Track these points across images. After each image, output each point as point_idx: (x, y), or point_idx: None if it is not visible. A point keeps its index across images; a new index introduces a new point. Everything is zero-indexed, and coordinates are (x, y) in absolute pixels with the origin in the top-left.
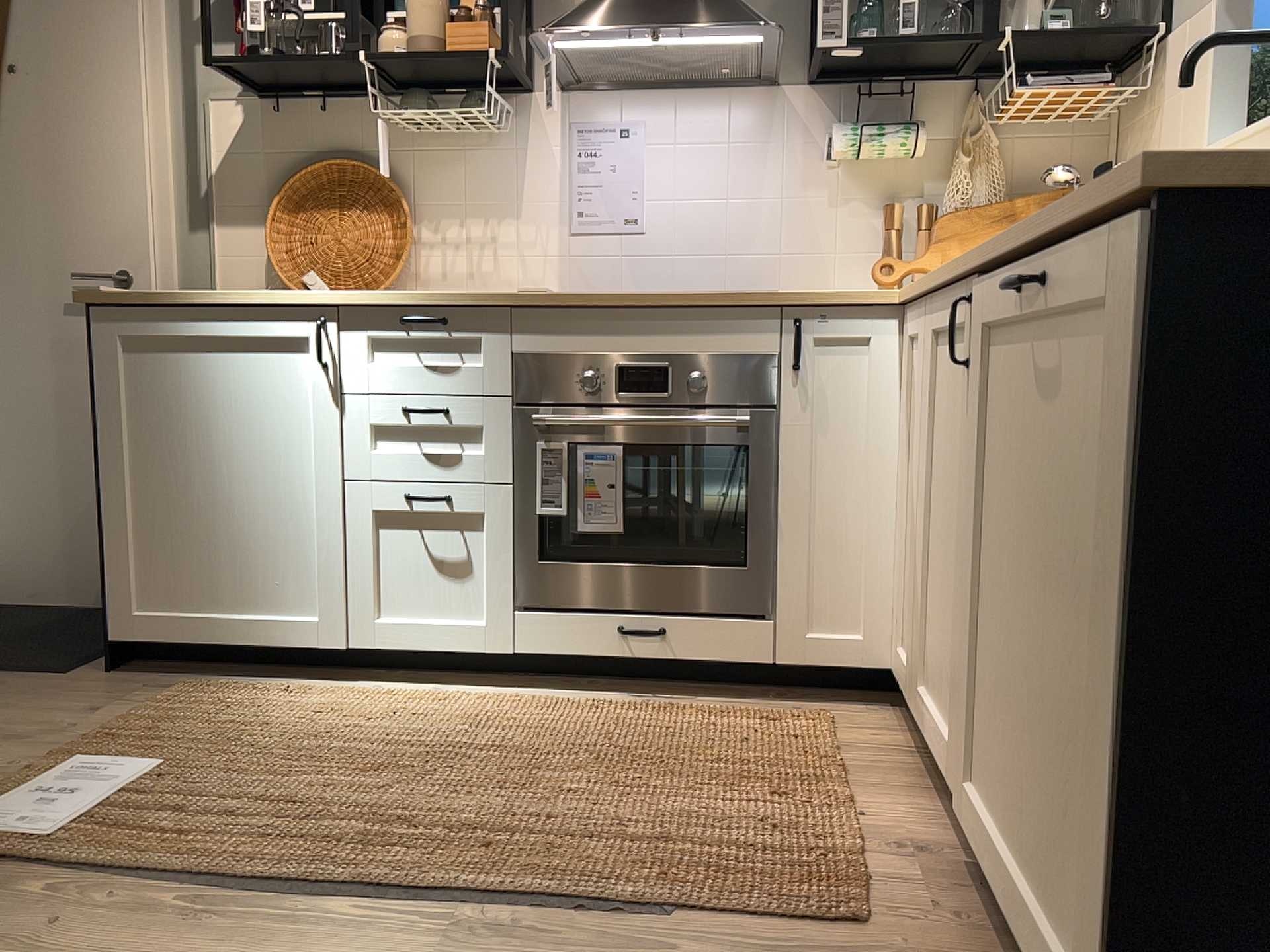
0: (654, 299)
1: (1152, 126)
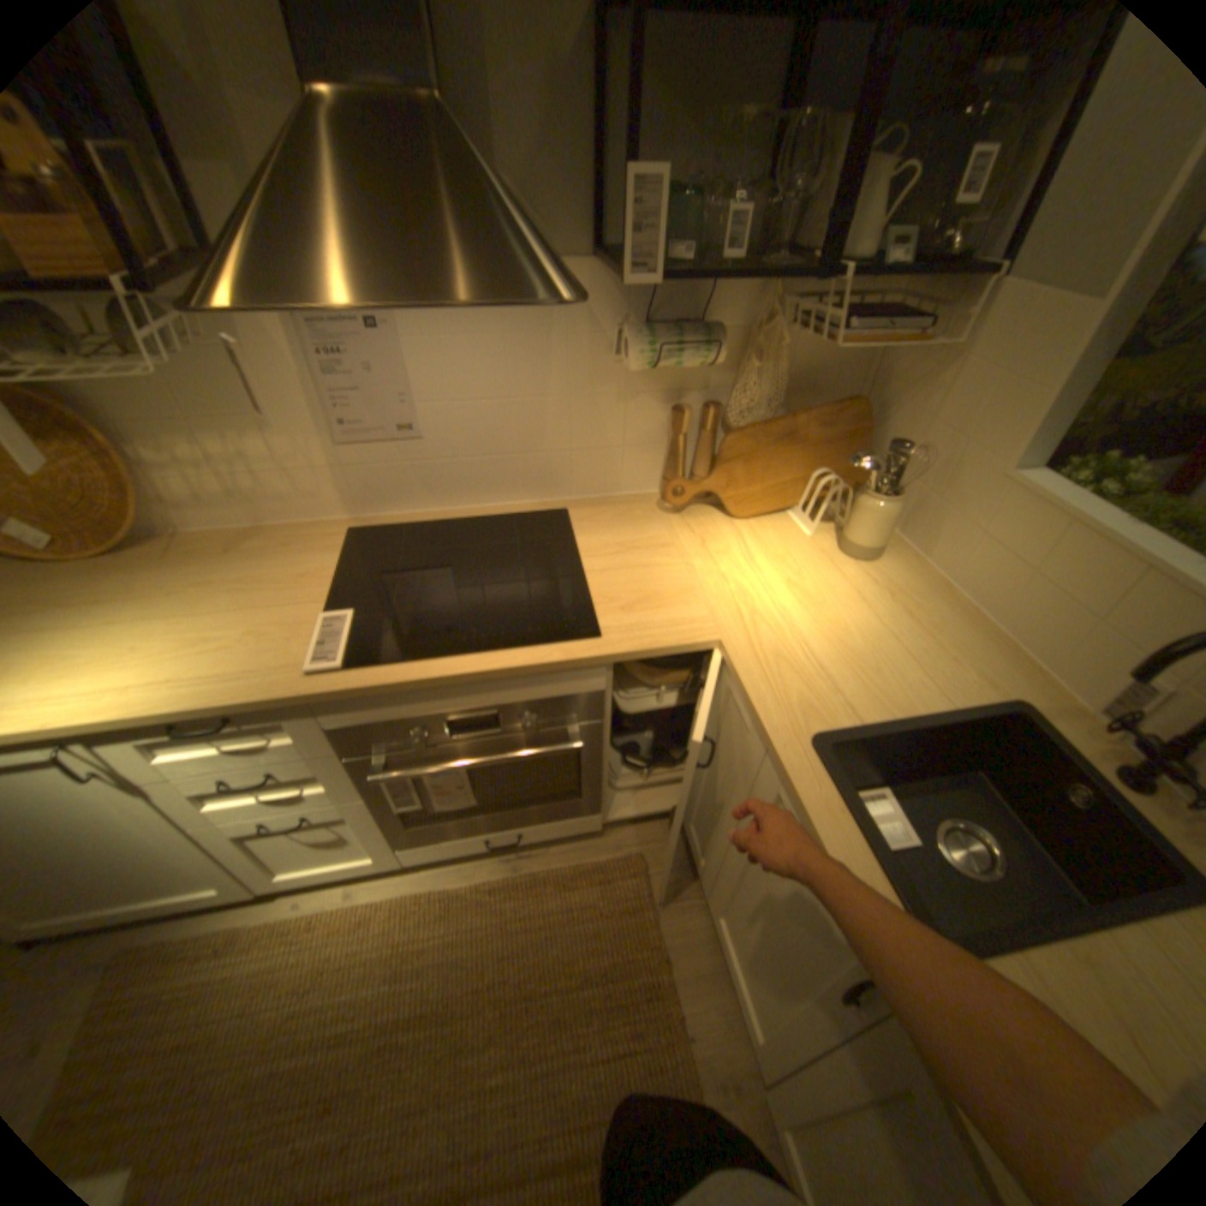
0: (471, 677)
1: (950, 368)
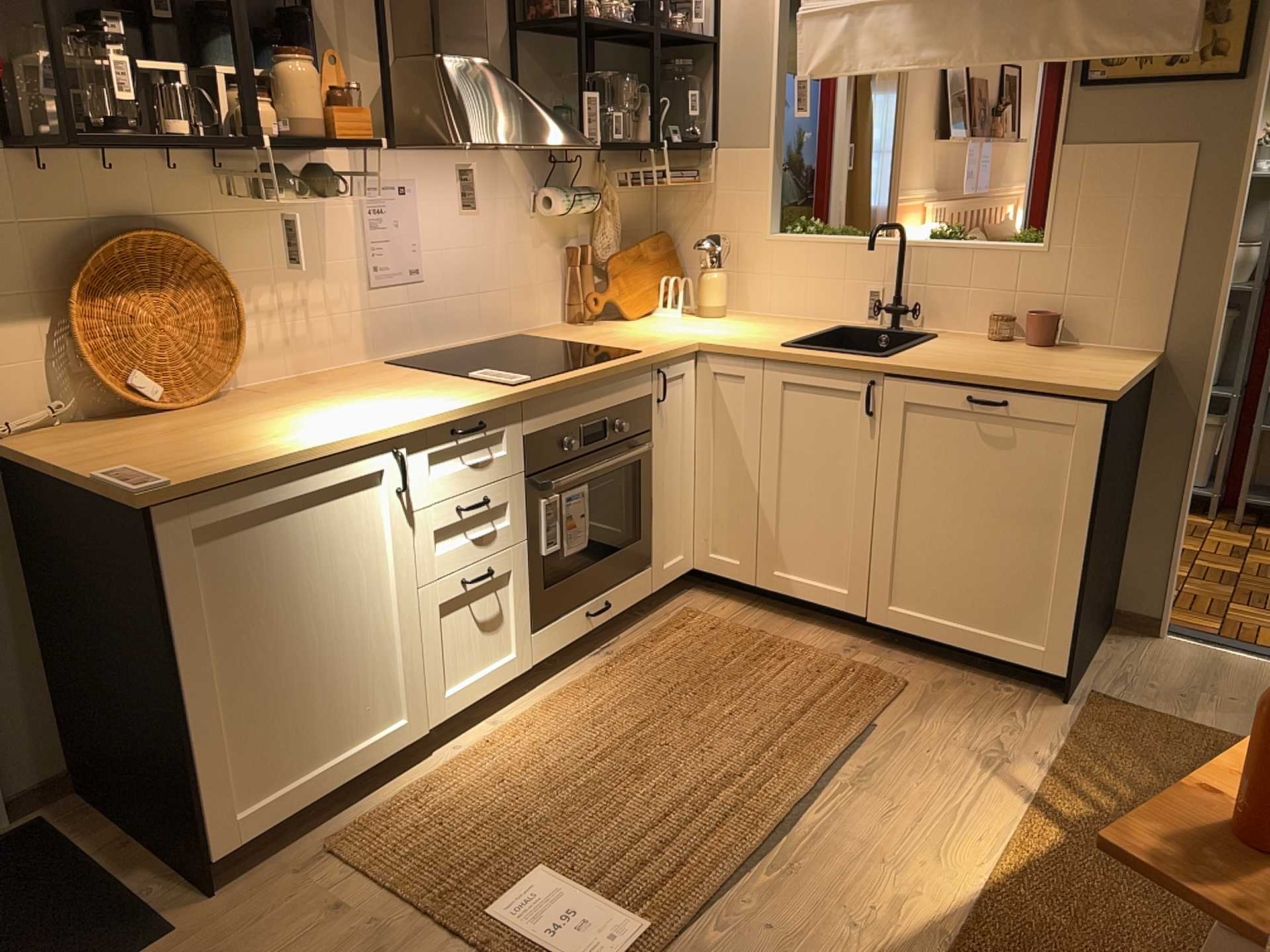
0: (601, 374)
1: (709, 201)
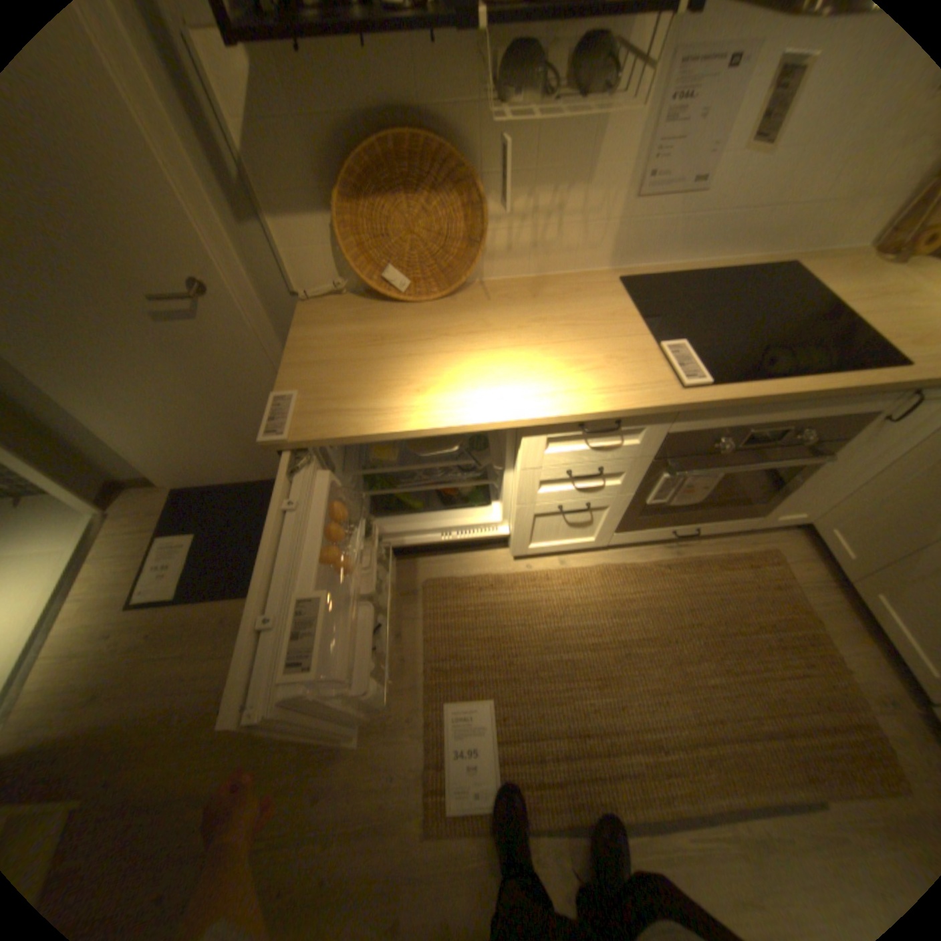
0: (812, 394)
1: None
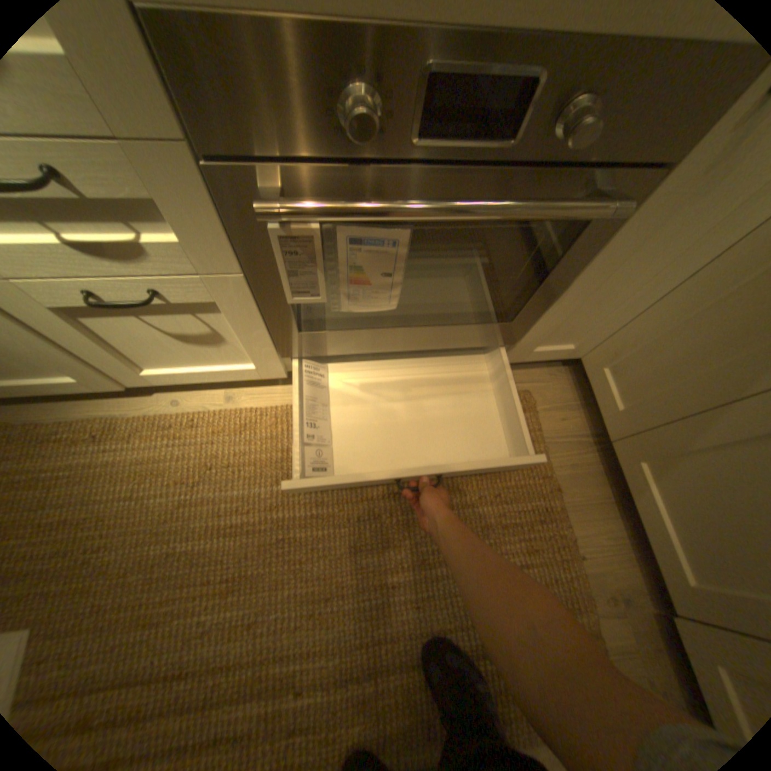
0: None
1: None
